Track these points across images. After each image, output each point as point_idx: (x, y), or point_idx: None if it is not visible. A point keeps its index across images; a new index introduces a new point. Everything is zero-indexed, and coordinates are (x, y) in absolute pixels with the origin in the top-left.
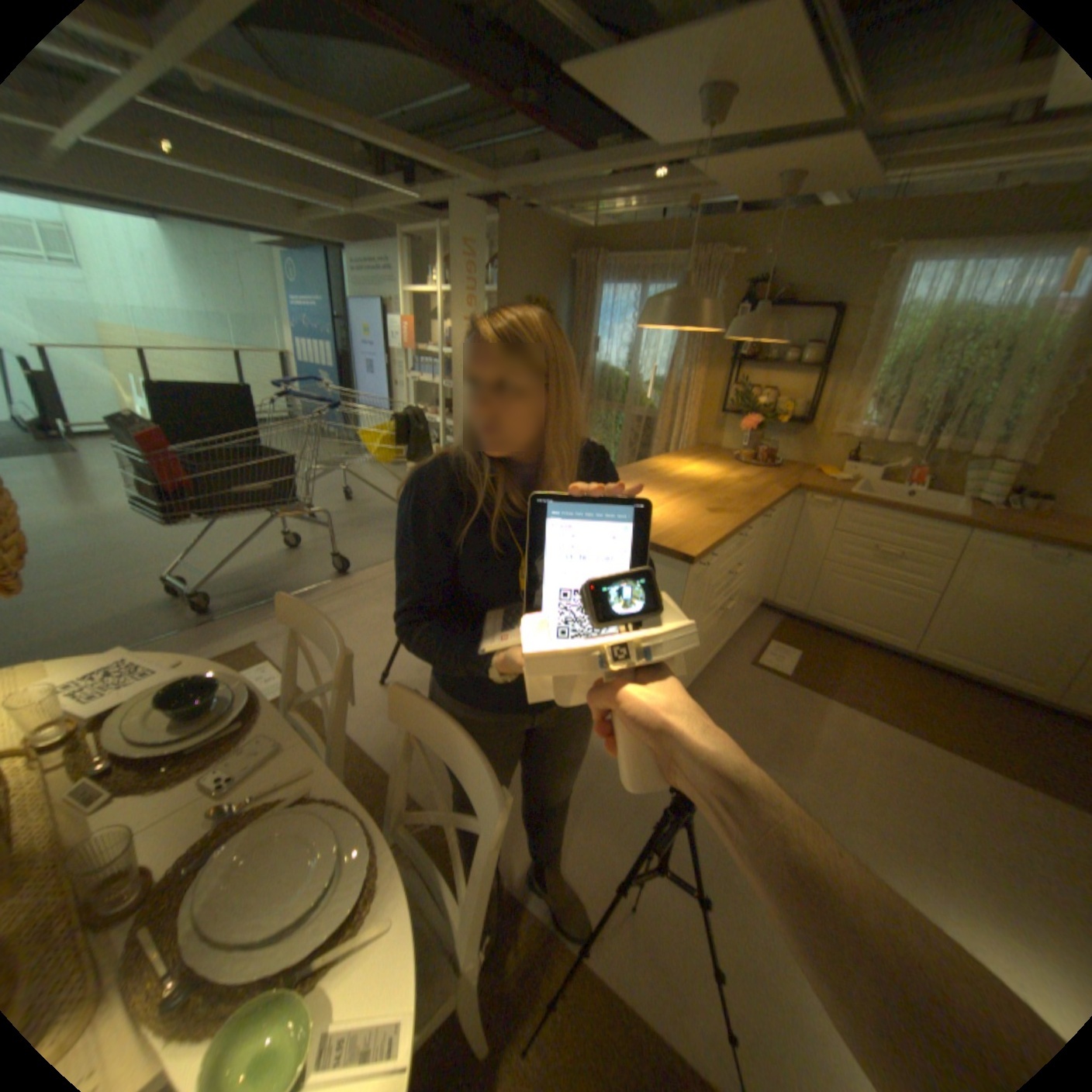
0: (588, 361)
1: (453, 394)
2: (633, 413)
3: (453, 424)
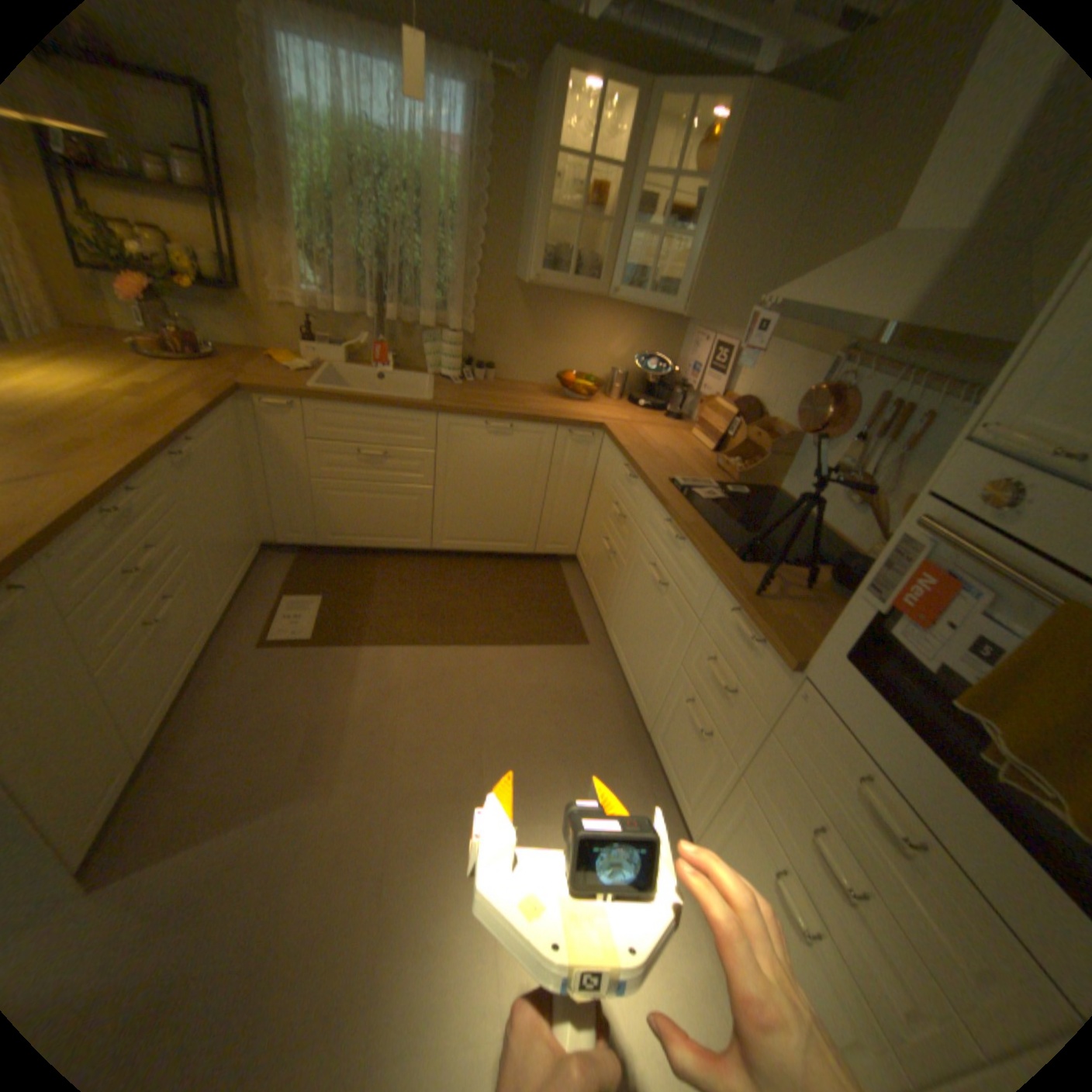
0: None
1: None
2: None
3: None
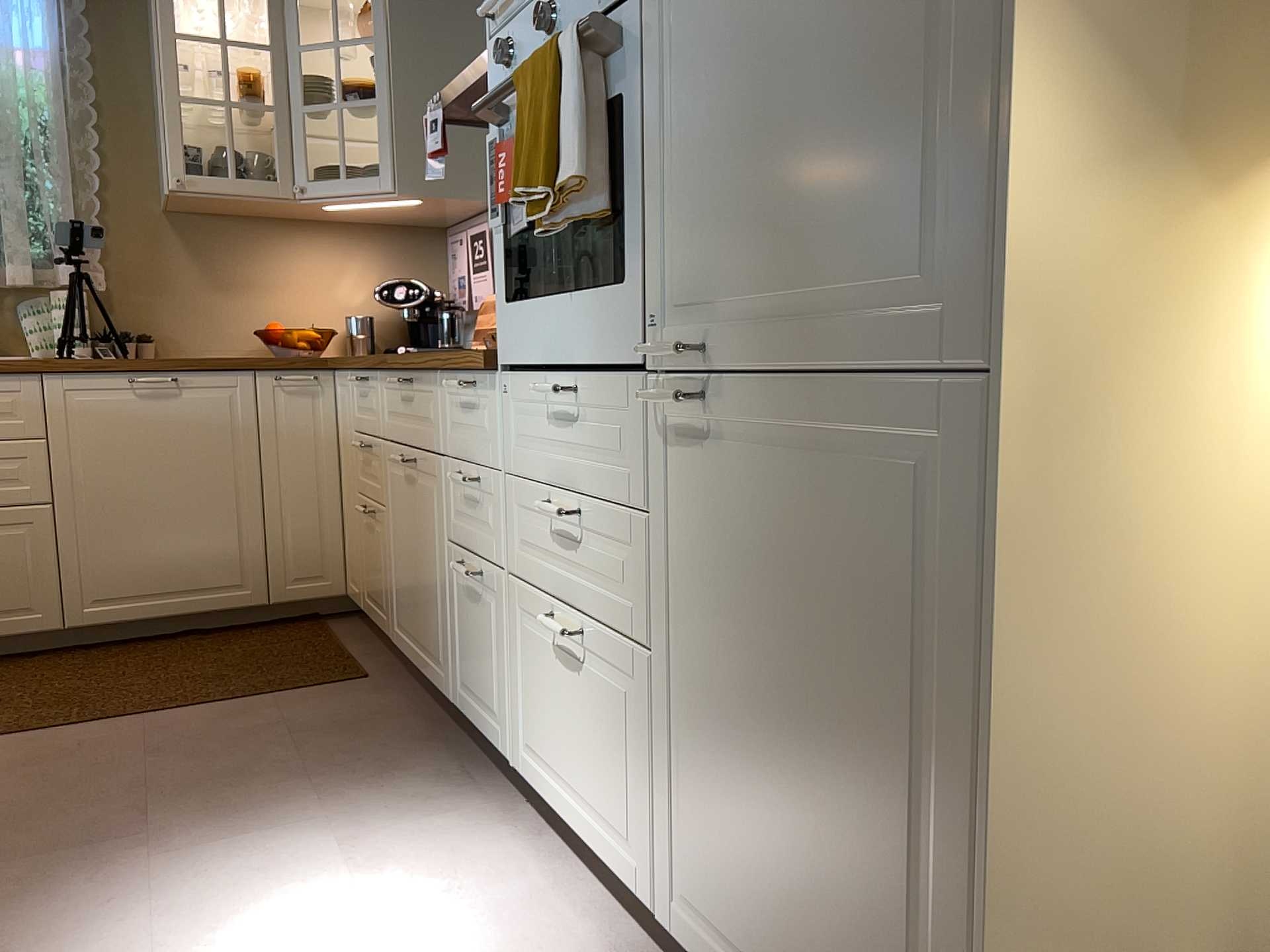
0: None
1: None
2: None
3: None
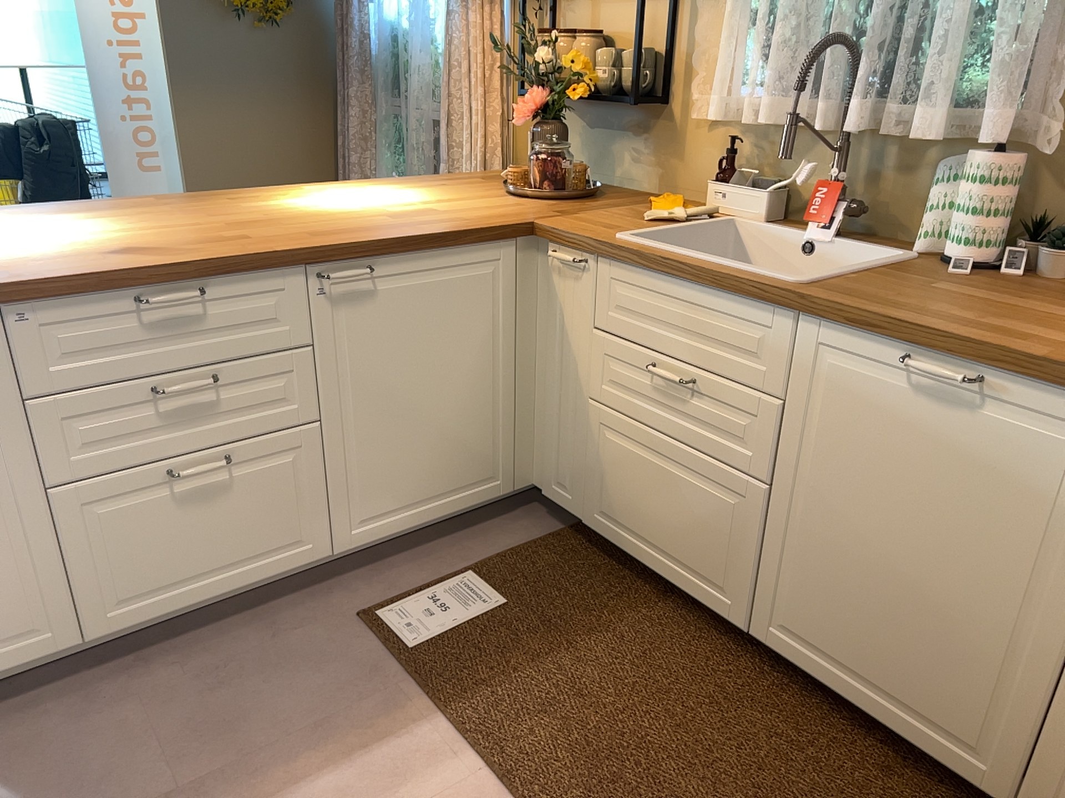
0: (354, 21)
1: (98, 87)
2: (416, 114)
3: (106, 143)
